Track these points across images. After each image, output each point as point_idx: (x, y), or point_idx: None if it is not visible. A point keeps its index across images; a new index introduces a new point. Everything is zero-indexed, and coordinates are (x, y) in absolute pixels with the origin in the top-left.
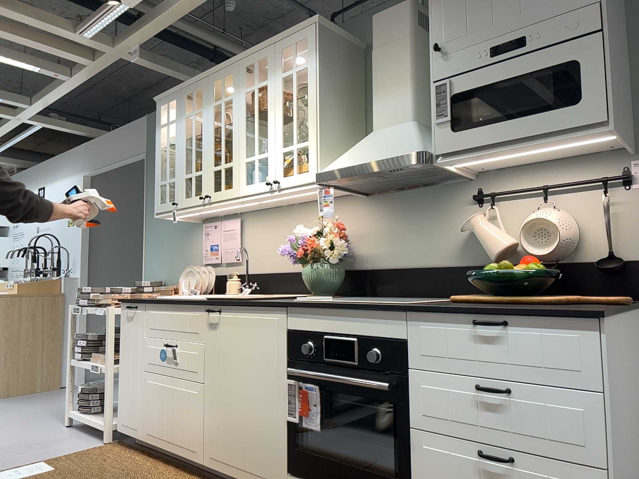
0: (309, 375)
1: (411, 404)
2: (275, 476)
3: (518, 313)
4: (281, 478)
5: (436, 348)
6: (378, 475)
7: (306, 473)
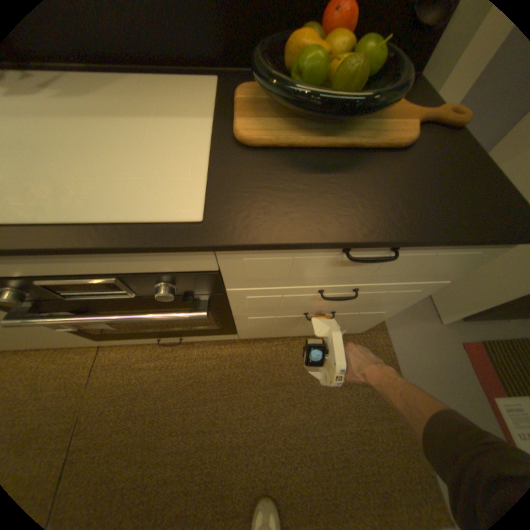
0: (56, 324)
1: (230, 304)
2: (81, 344)
3: (430, 244)
4: (89, 343)
5: (269, 273)
6: (200, 330)
7: (117, 338)
